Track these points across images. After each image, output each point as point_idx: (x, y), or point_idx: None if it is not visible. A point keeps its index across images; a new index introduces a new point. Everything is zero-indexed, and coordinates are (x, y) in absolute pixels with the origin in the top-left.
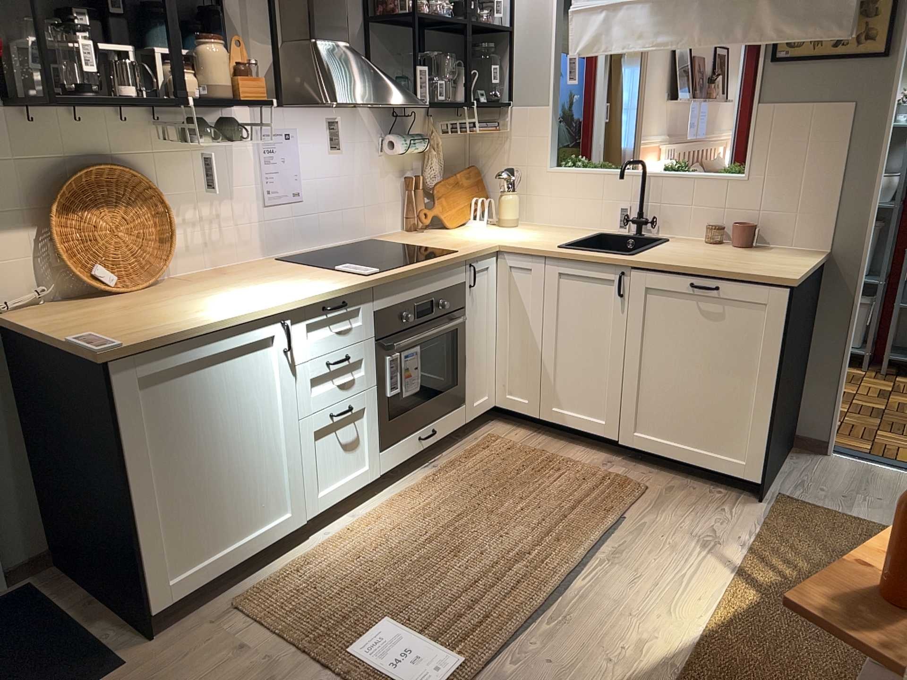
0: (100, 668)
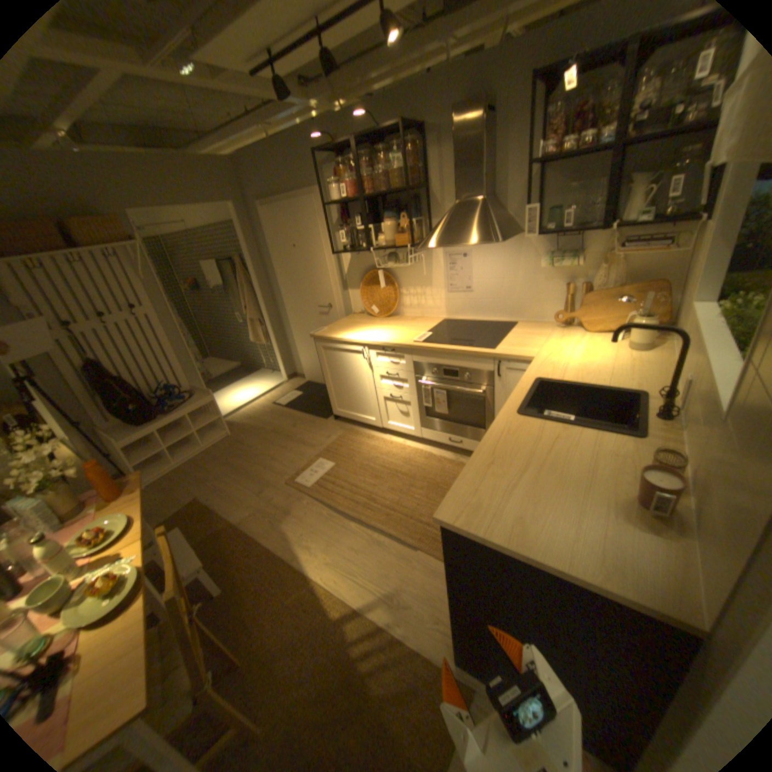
0: (325, 416)
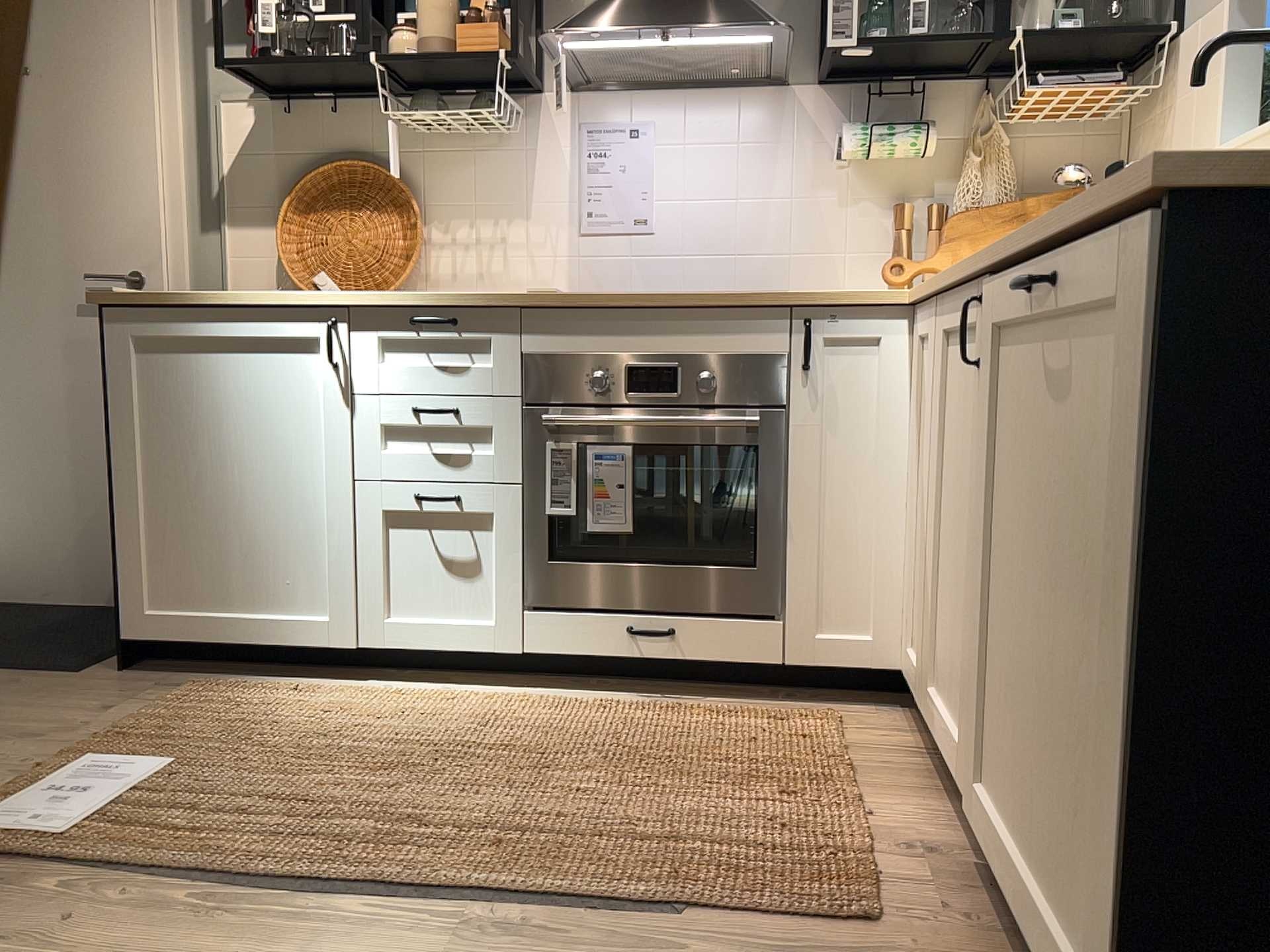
0: (67, 665)
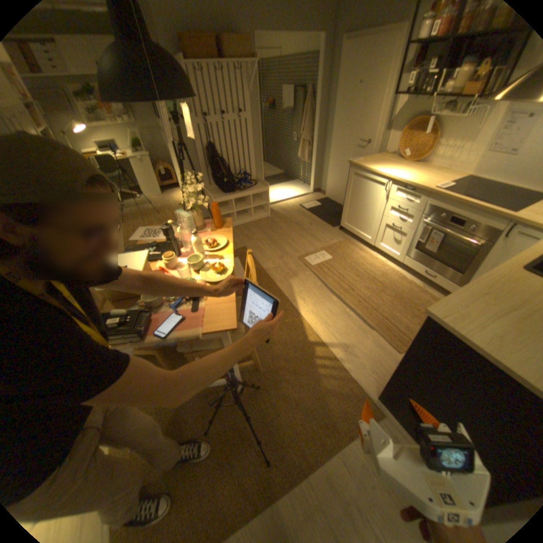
0: (333, 225)
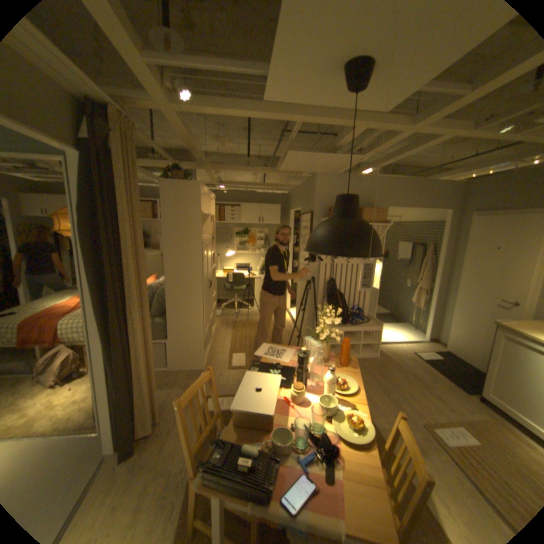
0: (468, 391)
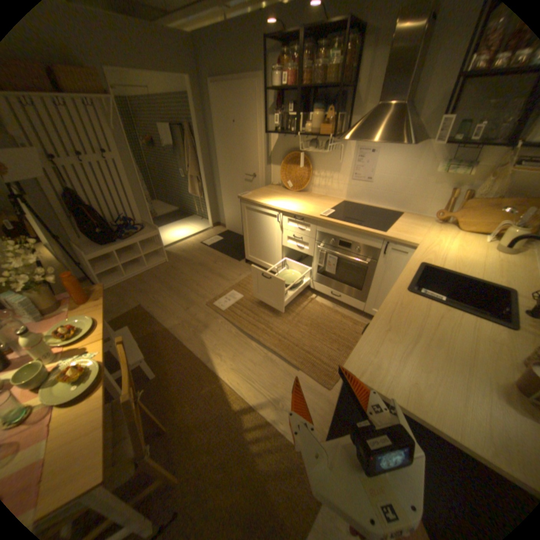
0: (238, 258)
